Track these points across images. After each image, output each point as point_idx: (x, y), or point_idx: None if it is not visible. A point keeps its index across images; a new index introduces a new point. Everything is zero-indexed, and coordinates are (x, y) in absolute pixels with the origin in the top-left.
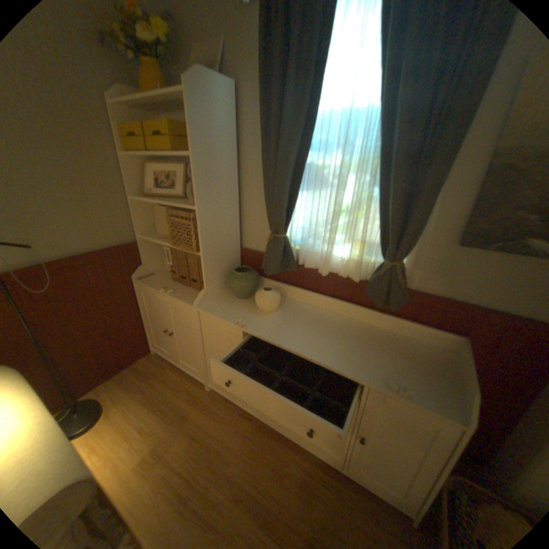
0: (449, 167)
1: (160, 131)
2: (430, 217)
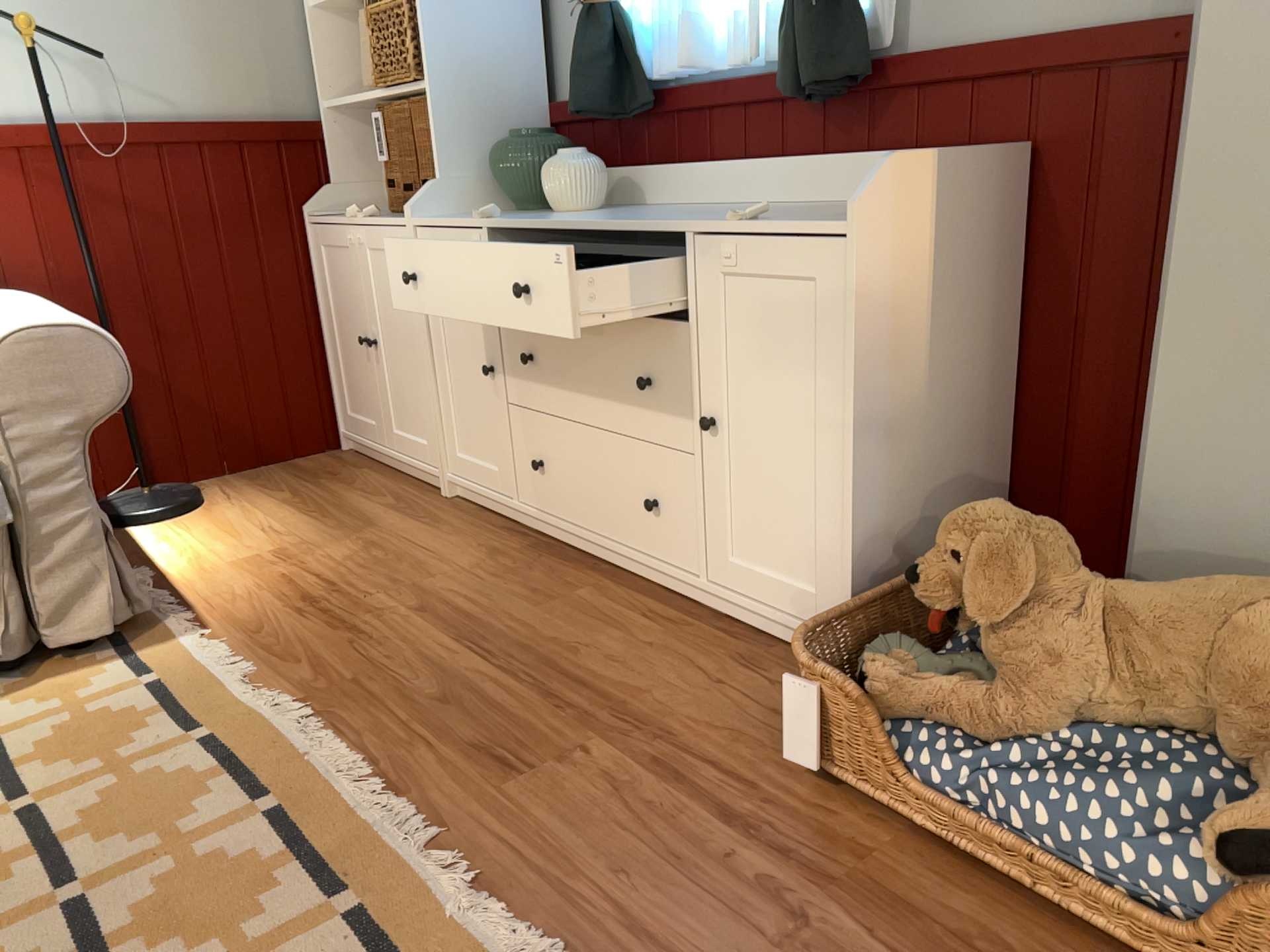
0: None
1: None
2: None
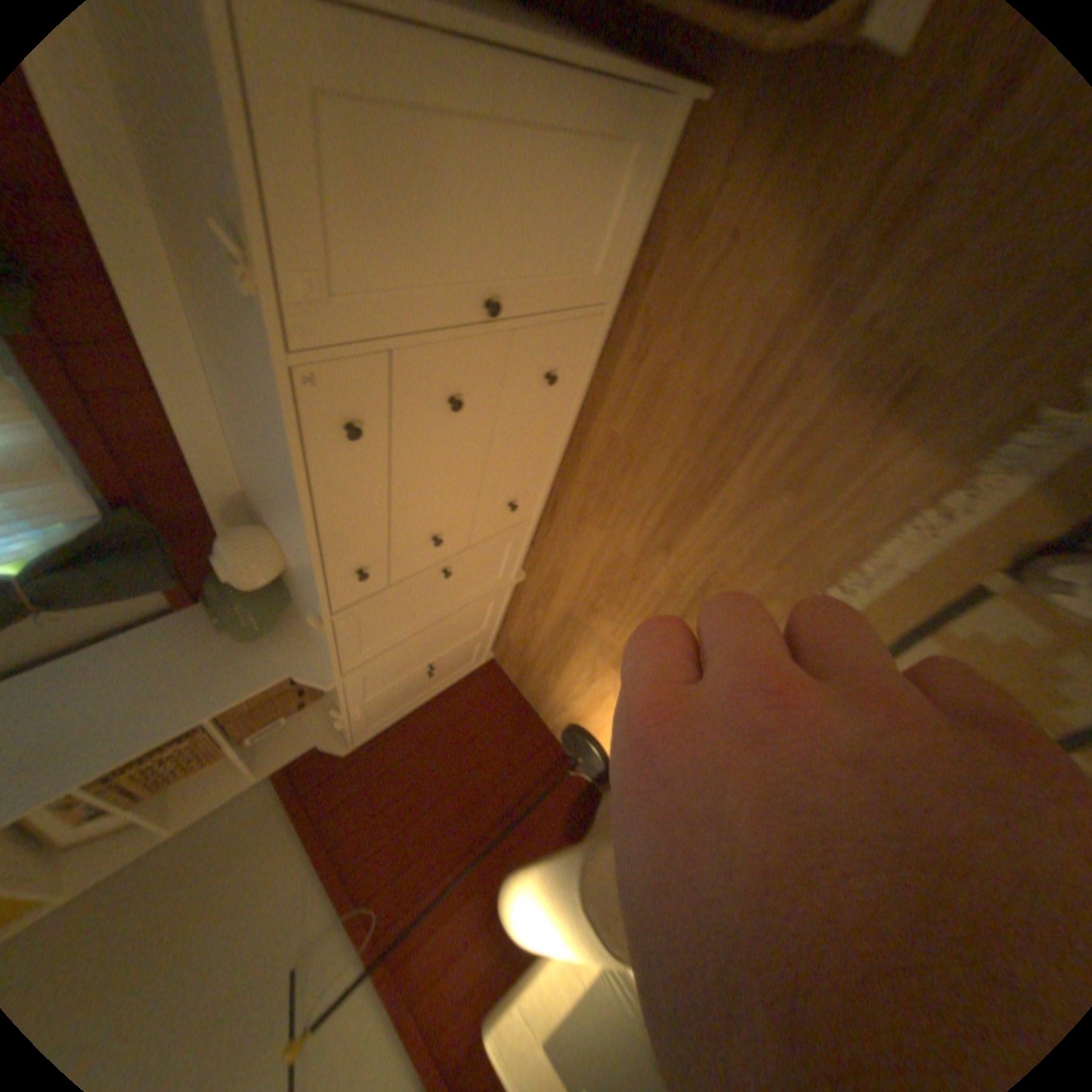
0: None
1: None
2: None
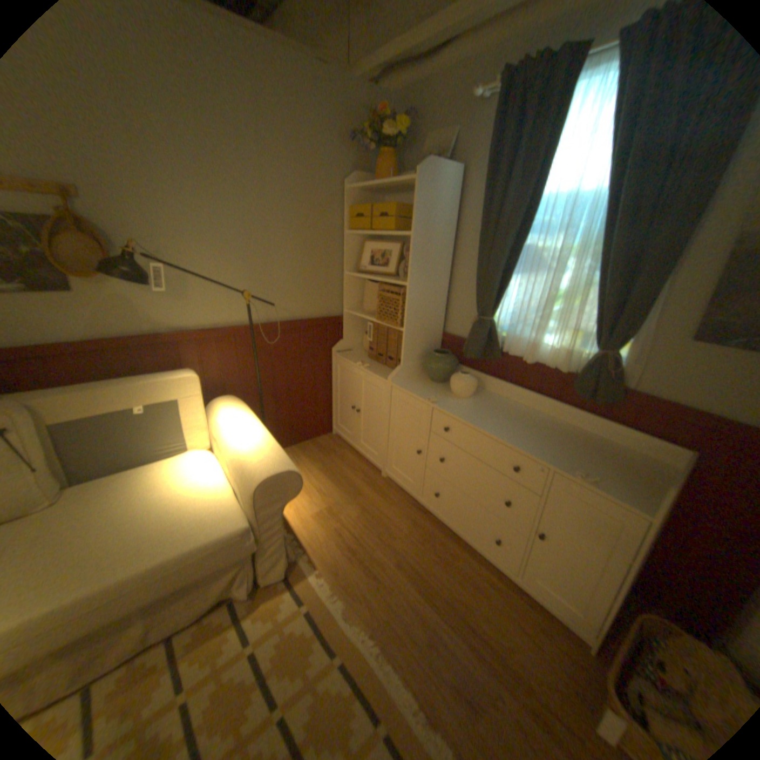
0: (678, 253)
1: (386, 213)
2: (658, 306)
